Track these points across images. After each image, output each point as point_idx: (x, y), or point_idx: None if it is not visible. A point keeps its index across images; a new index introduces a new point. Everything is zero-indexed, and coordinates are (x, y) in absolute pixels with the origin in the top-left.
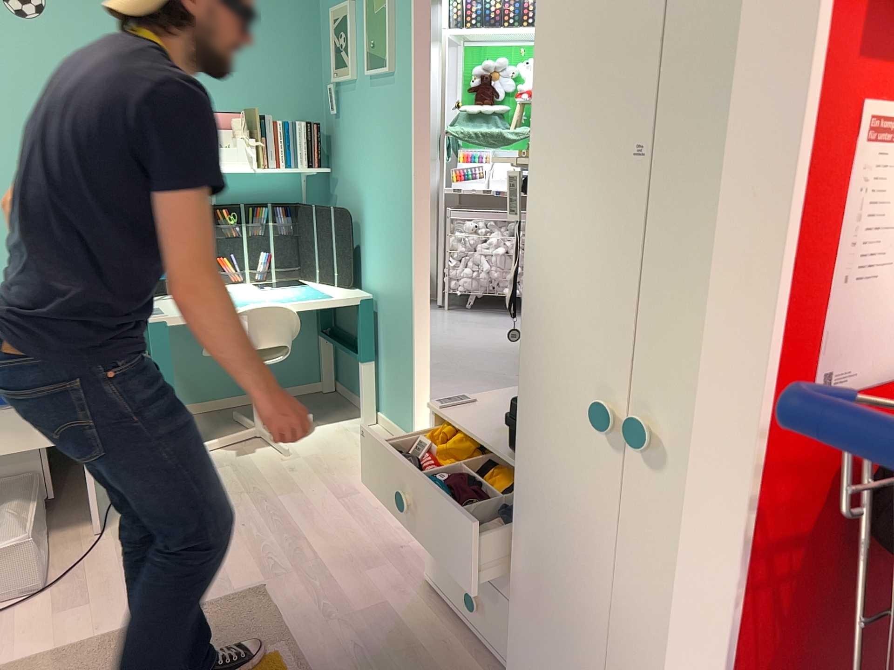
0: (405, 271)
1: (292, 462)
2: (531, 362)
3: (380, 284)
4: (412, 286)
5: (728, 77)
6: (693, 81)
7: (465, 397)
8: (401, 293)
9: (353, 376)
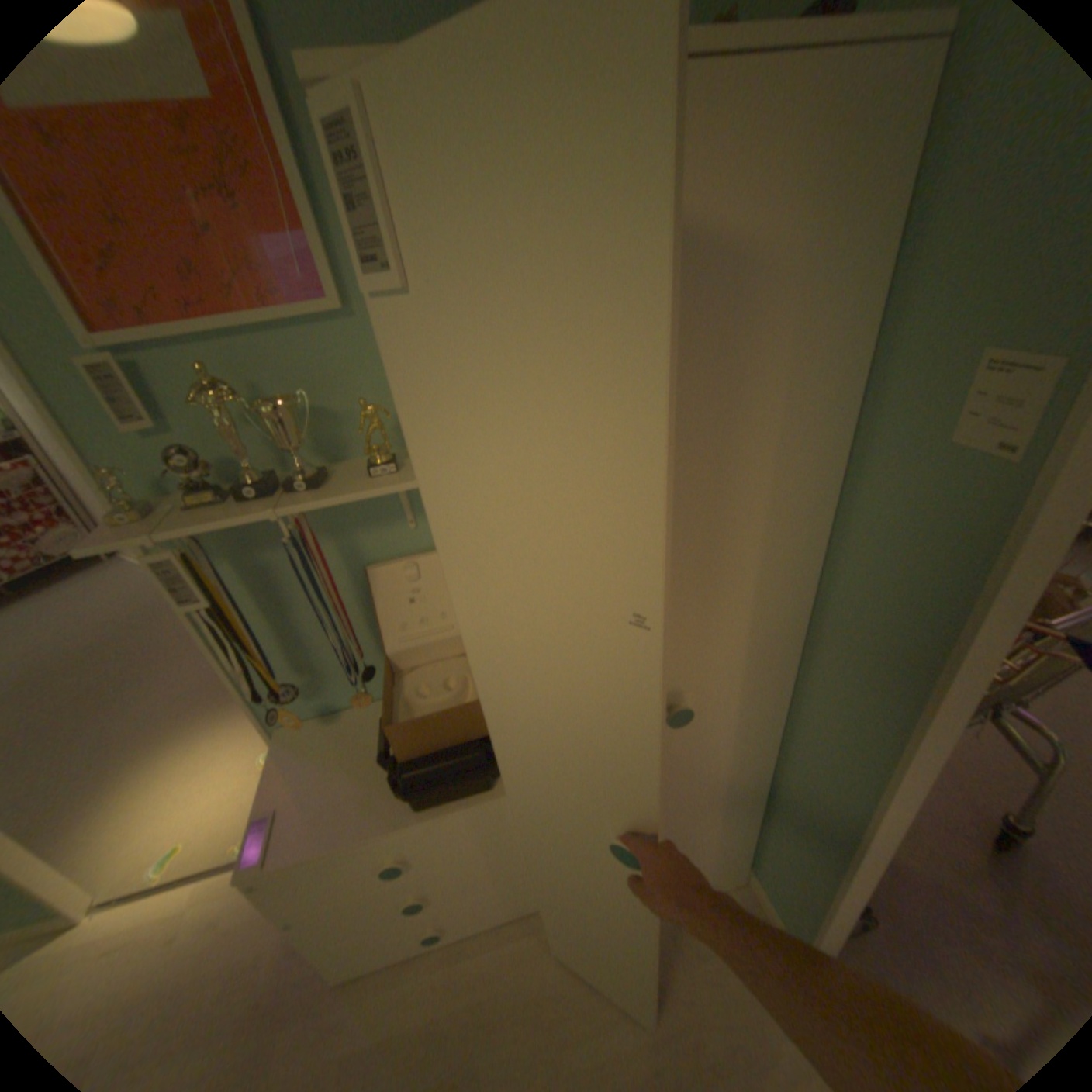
0: None
1: None
2: (496, 748)
3: None
4: None
5: (744, 431)
6: (703, 440)
7: (259, 826)
8: None
9: None
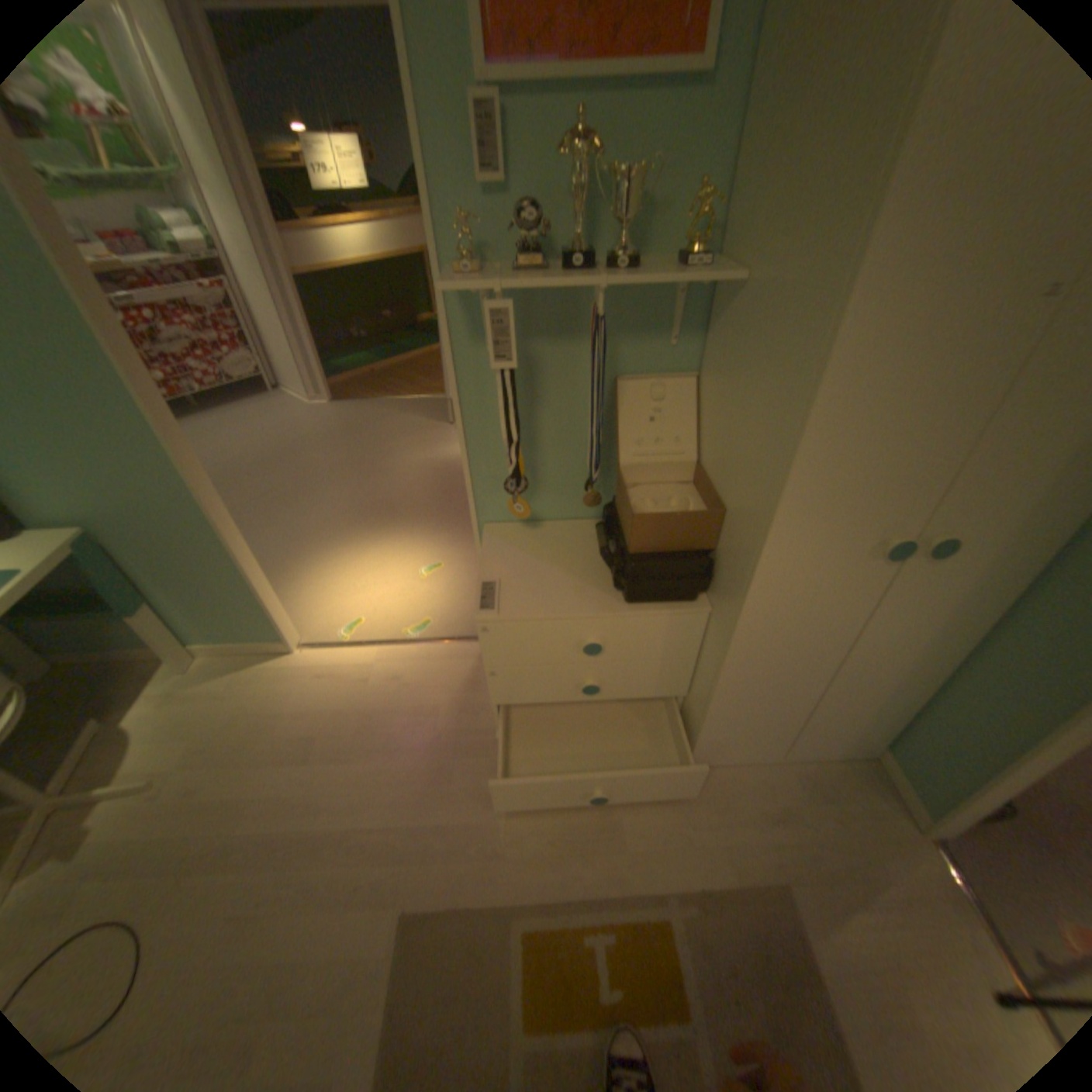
0: (153, 476)
1: (175, 786)
2: (761, 536)
3: (89, 508)
4: (186, 490)
5: None
6: None
7: (489, 585)
8: (161, 505)
9: (90, 633)
